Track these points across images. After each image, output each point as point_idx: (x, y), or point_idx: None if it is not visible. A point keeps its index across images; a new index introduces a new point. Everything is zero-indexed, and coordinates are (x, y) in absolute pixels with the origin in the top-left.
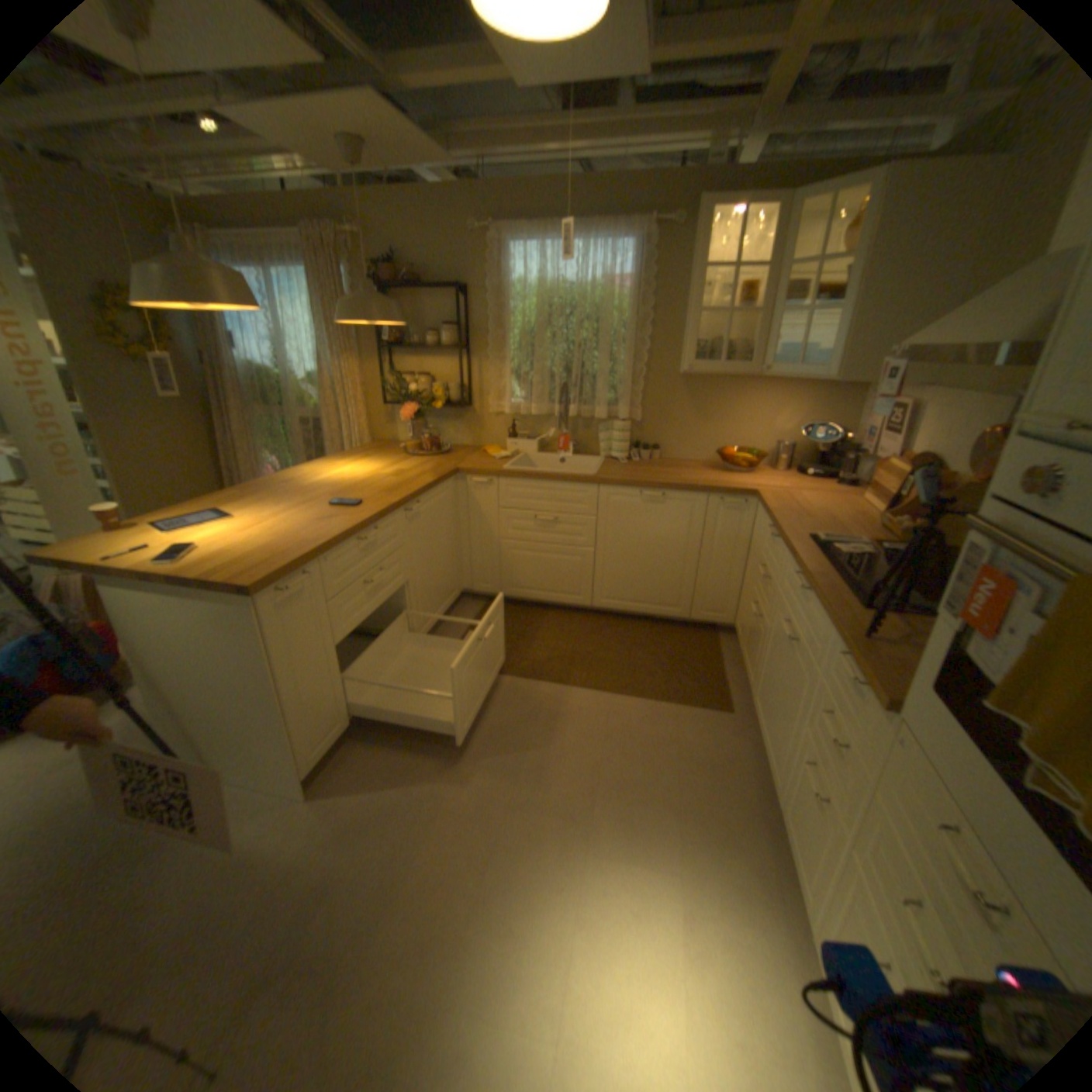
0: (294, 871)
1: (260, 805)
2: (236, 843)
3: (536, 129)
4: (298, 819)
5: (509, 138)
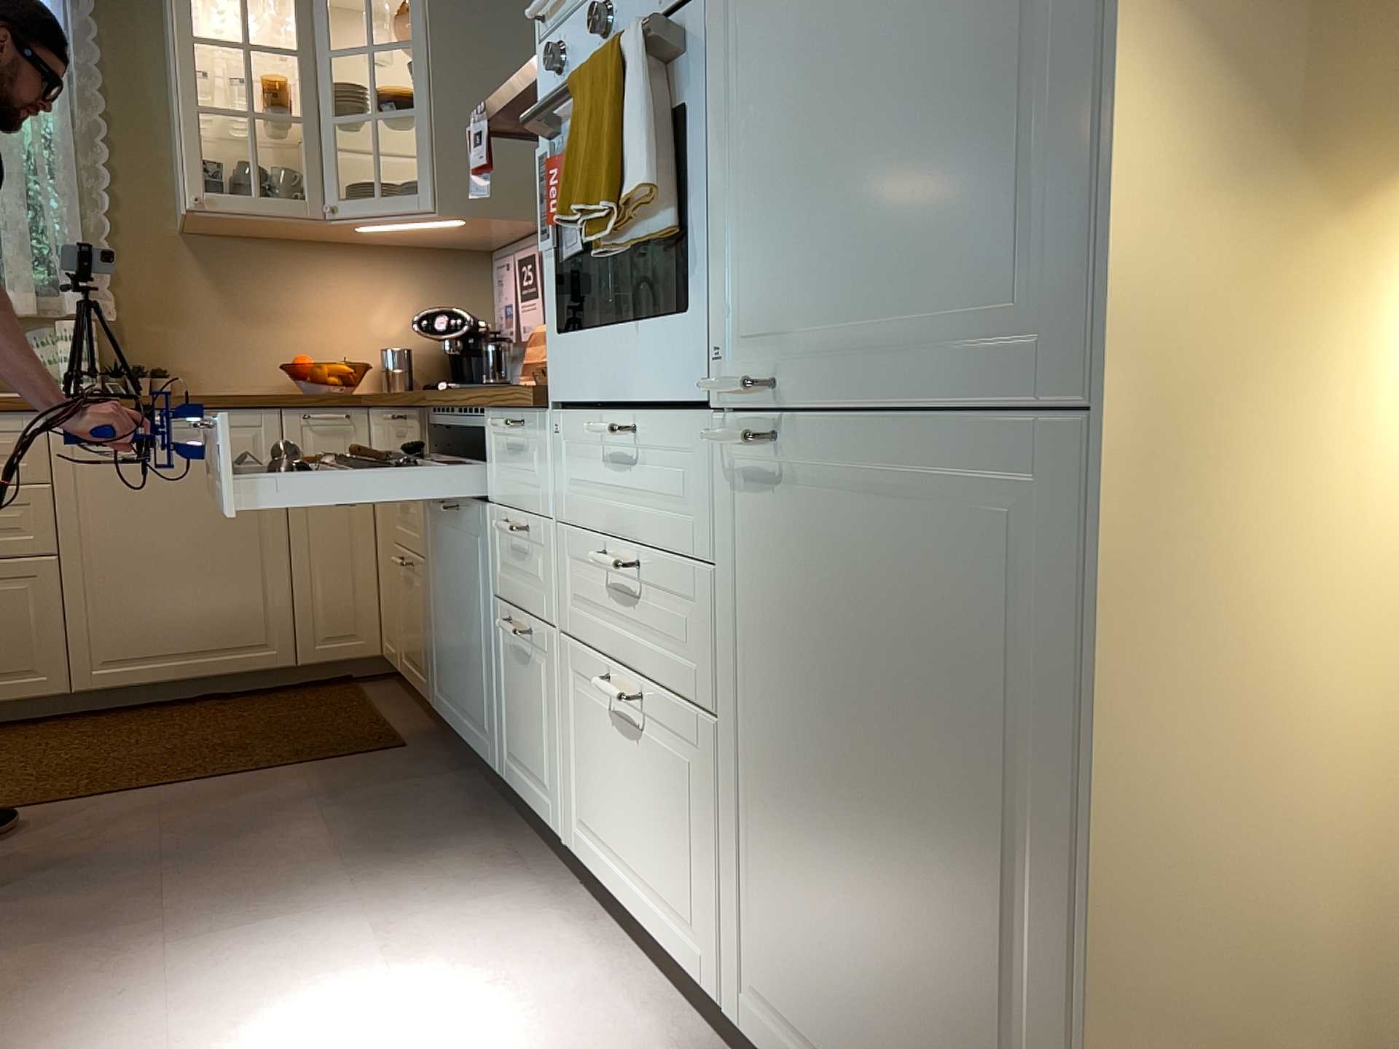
0: None
1: None
2: None
3: None
4: None
5: None
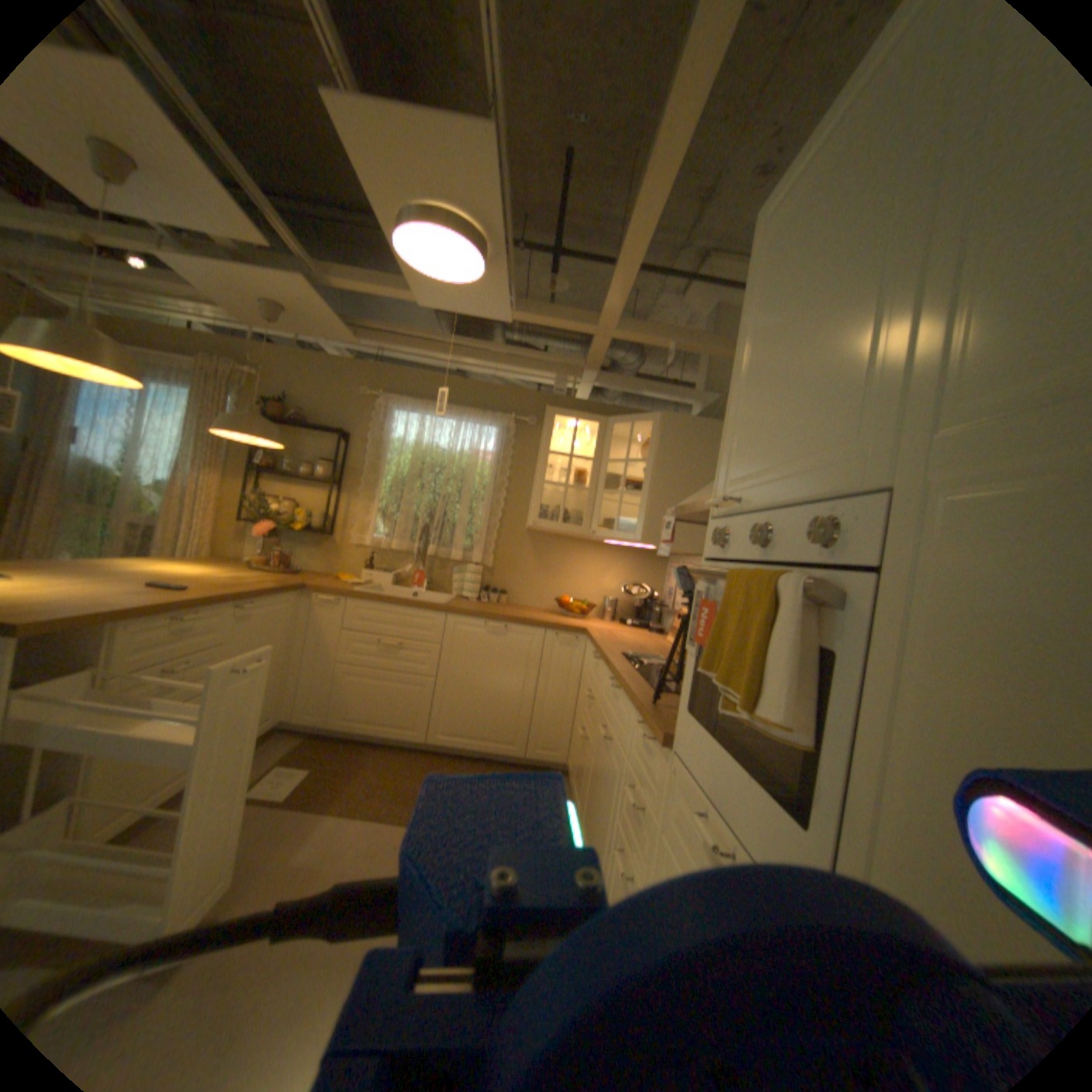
0: None
1: None
2: None
3: (430, 343)
4: None
5: (407, 342)
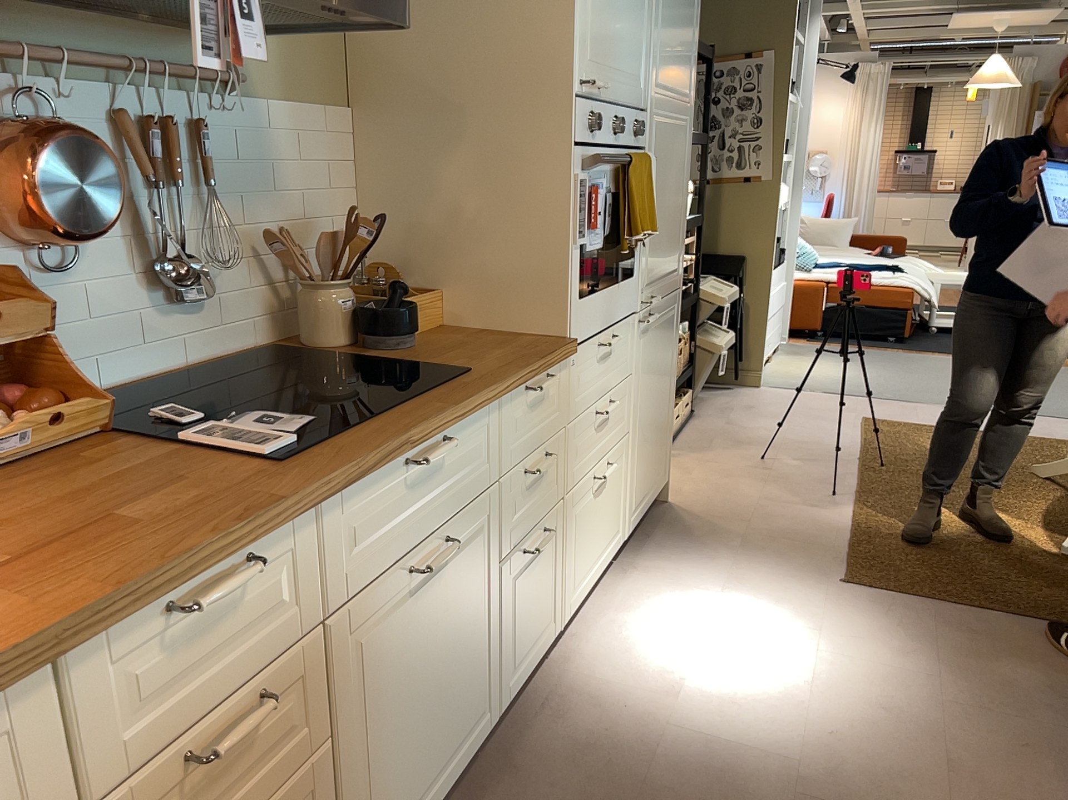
0: None
1: None
2: None
3: None
4: None
5: None
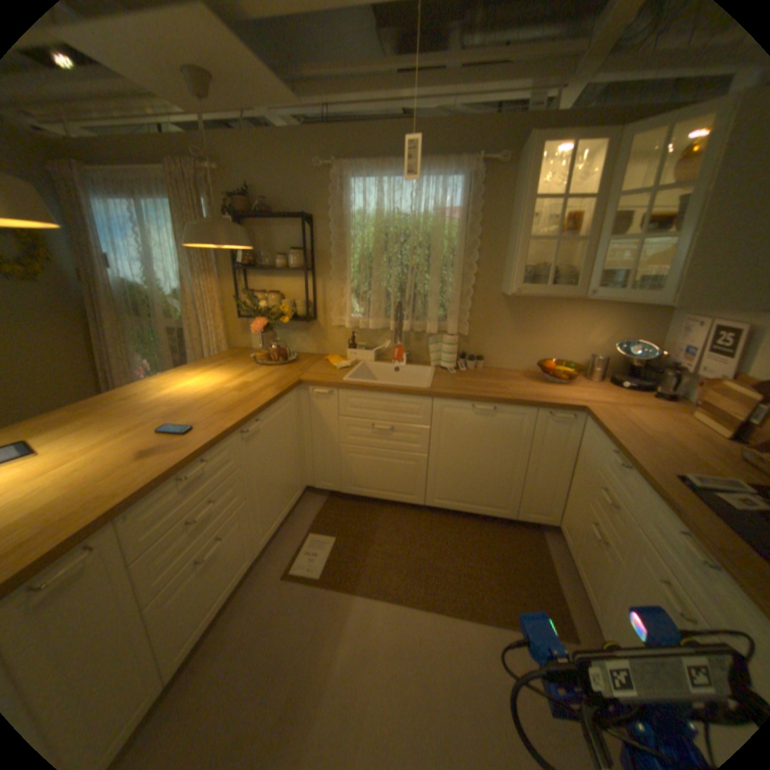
0: None
1: None
2: None
3: (375, 77)
4: None
5: (350, 84)
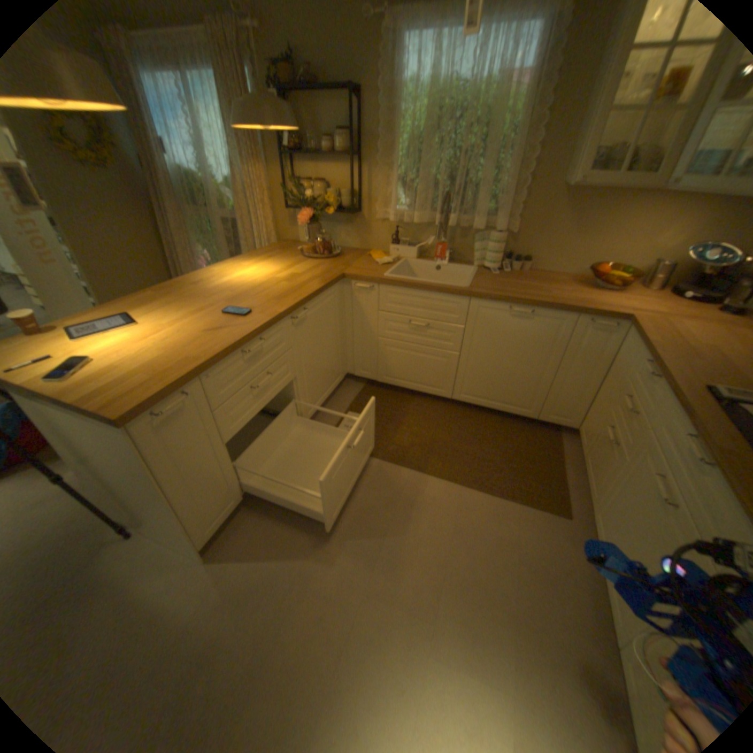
0: (187, 632)
1: (170, 561)
2: (148, 595)
3: None
4: (196, 580)
5: None
